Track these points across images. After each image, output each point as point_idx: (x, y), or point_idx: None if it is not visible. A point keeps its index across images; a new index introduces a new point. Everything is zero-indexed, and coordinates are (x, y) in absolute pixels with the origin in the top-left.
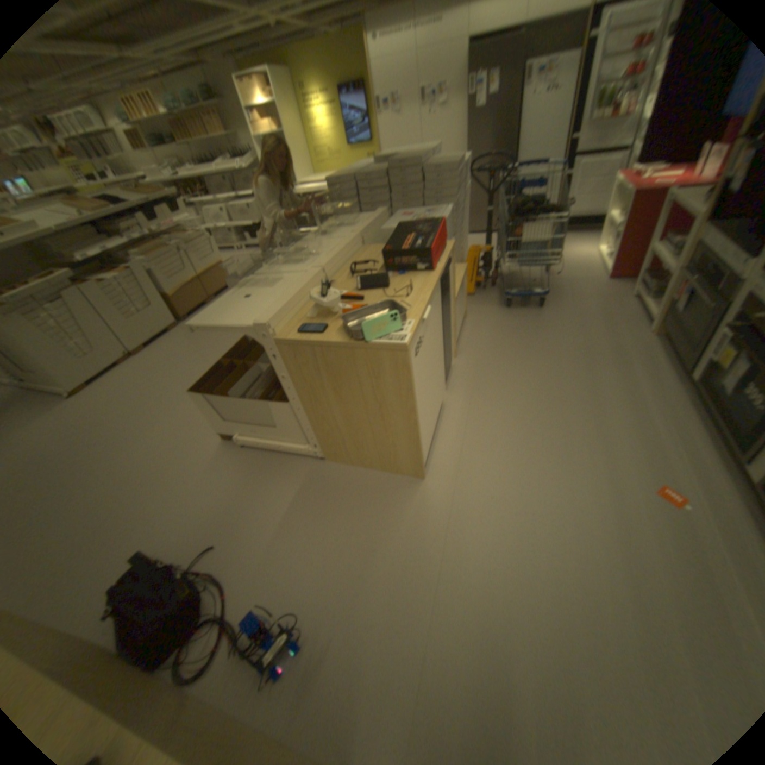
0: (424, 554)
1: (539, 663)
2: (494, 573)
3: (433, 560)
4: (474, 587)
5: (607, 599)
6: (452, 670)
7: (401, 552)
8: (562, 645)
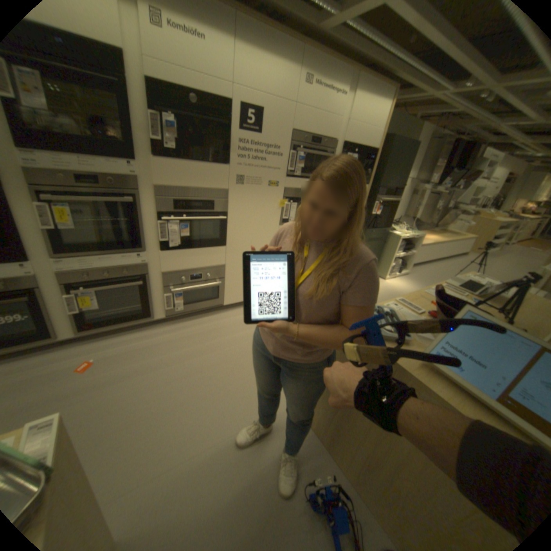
0: (195, 473)
1: (212, 387)
2: (181, 424)
3: (195, 463)
4: (197, 429)
5: (166, 376)
6: (242, 414)
7: (204, 493)
8: (199, 383)
